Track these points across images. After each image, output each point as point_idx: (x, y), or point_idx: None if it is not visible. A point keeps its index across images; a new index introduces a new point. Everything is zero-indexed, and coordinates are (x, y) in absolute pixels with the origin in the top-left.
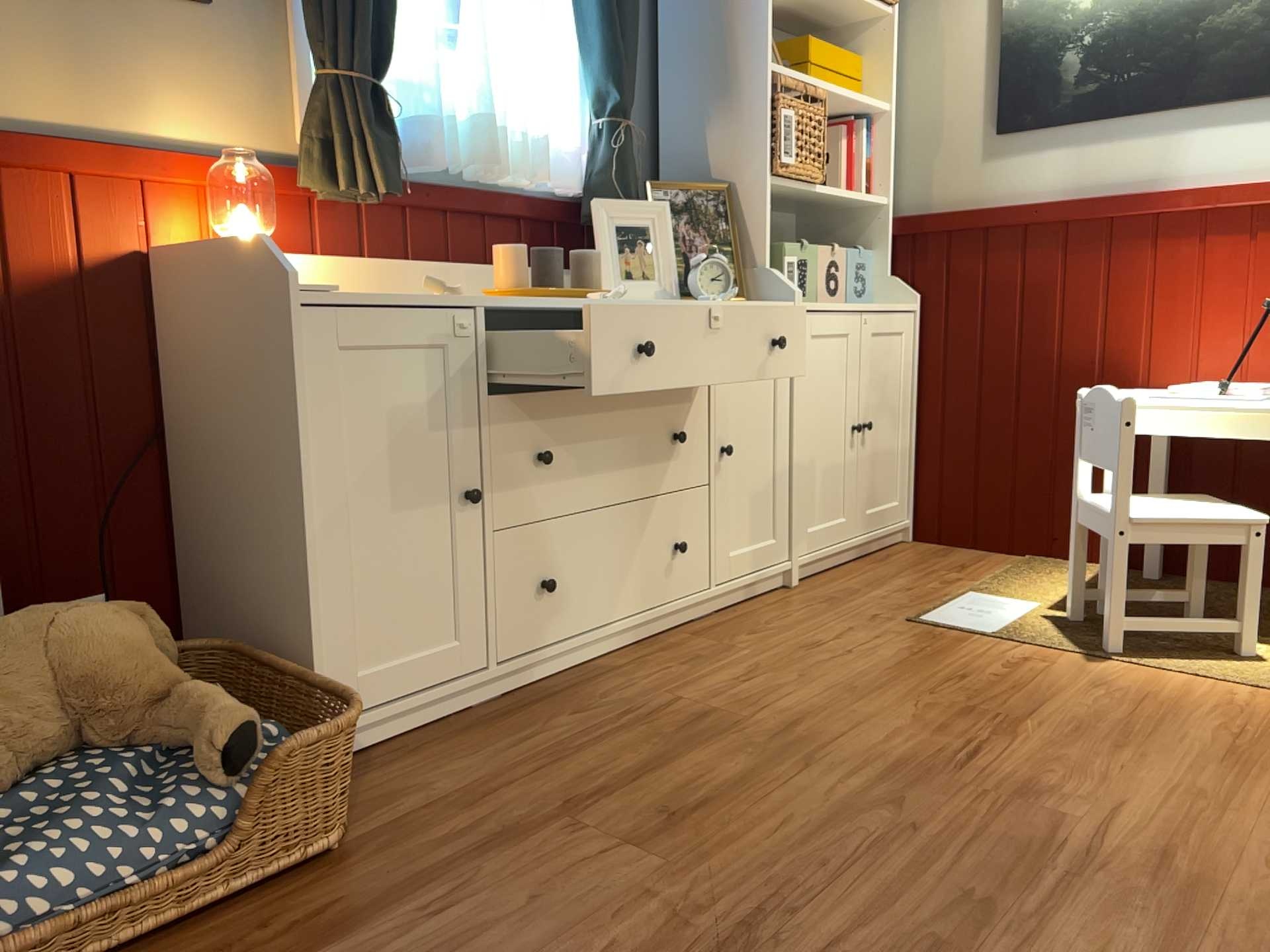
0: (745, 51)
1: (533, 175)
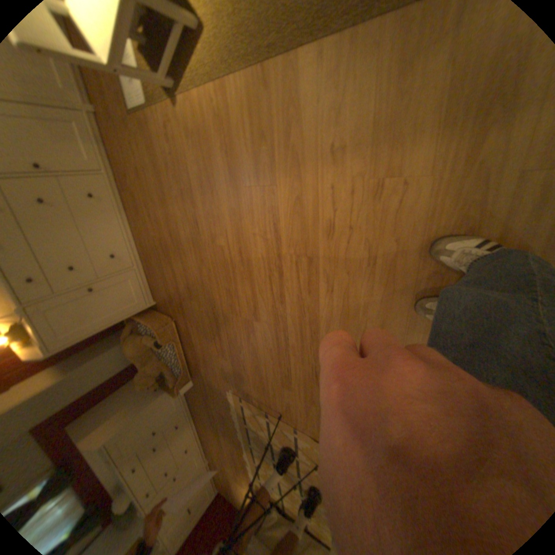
0: None
1: None
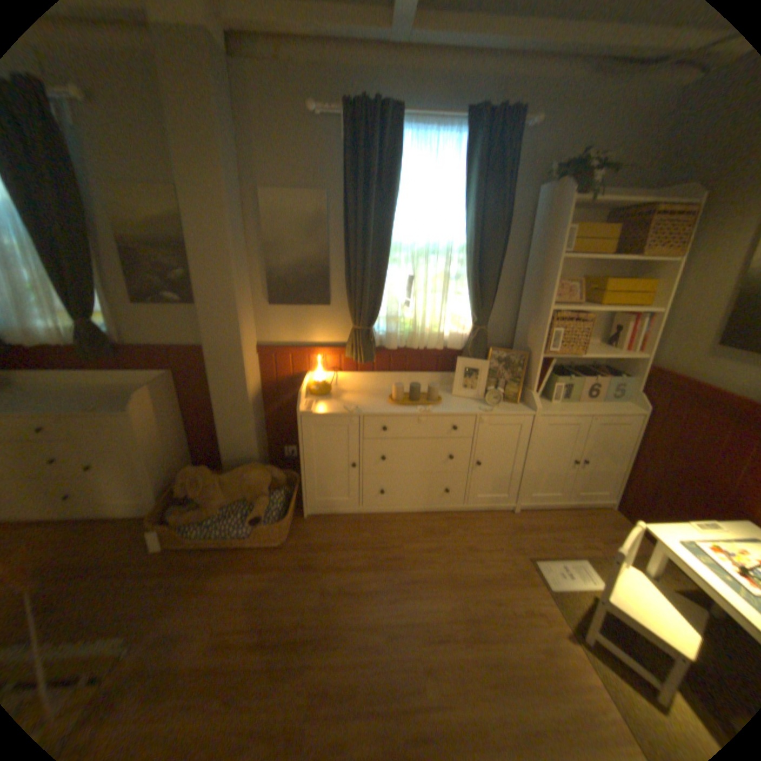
0: (545, 298)
1: (435, 347)
